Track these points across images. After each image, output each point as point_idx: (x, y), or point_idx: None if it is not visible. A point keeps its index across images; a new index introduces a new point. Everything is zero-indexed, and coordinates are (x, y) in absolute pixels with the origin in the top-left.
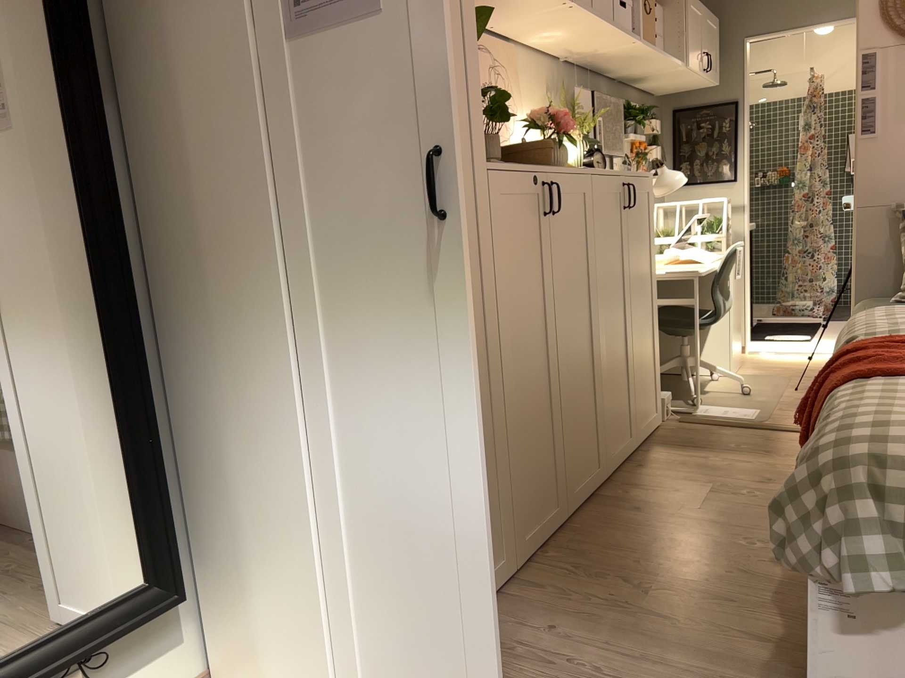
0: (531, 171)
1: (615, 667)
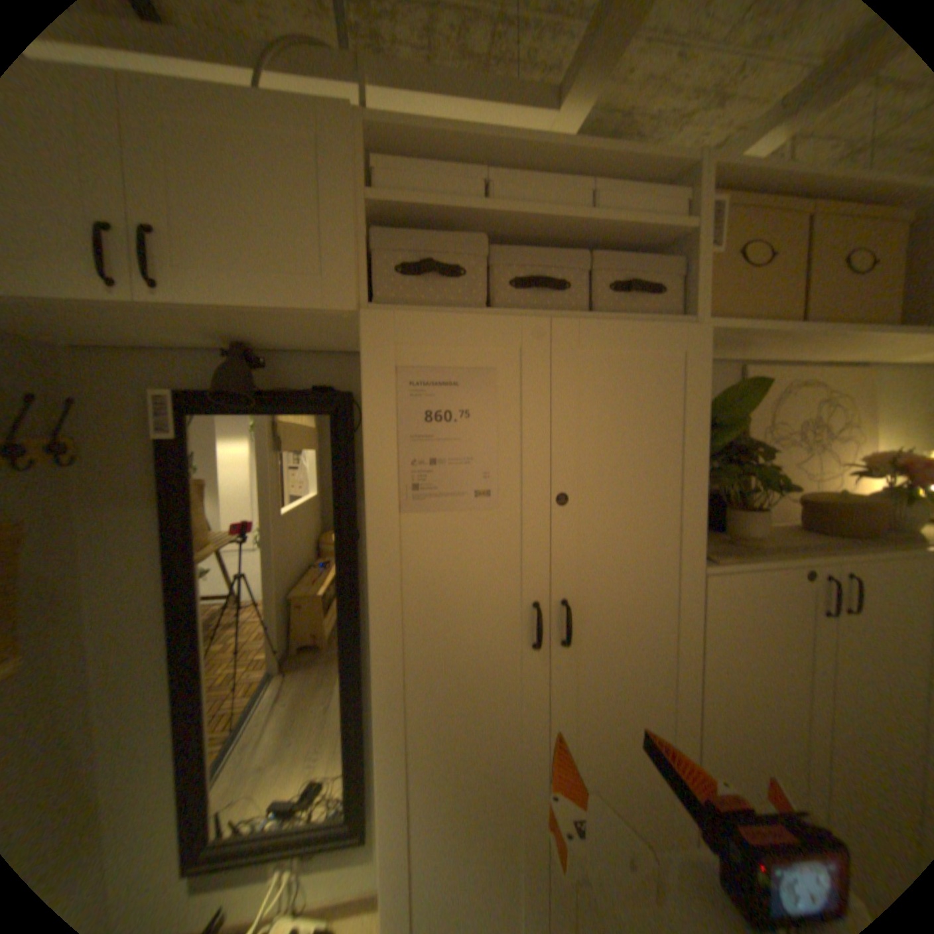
0: (809, 570)
1: None
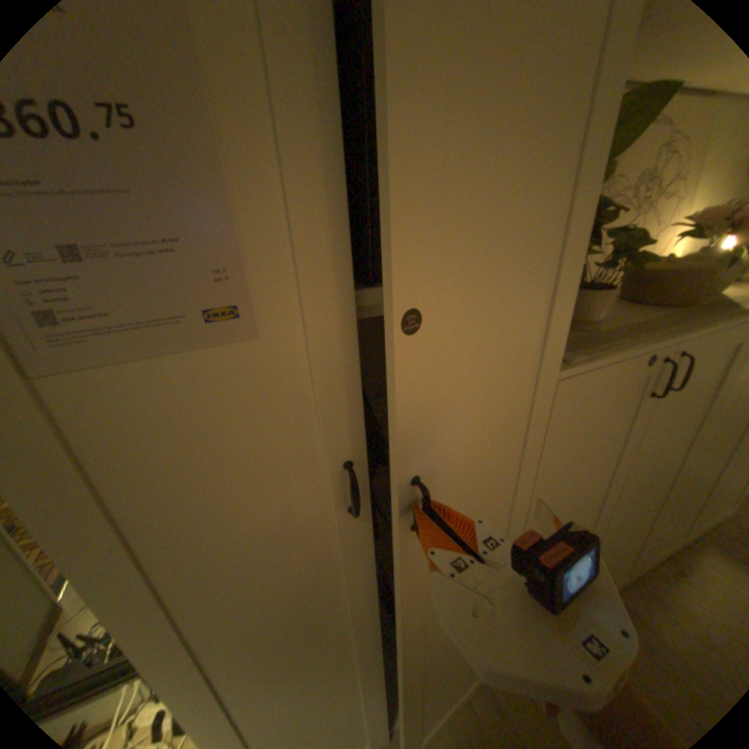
0: (653, 354)
1: None
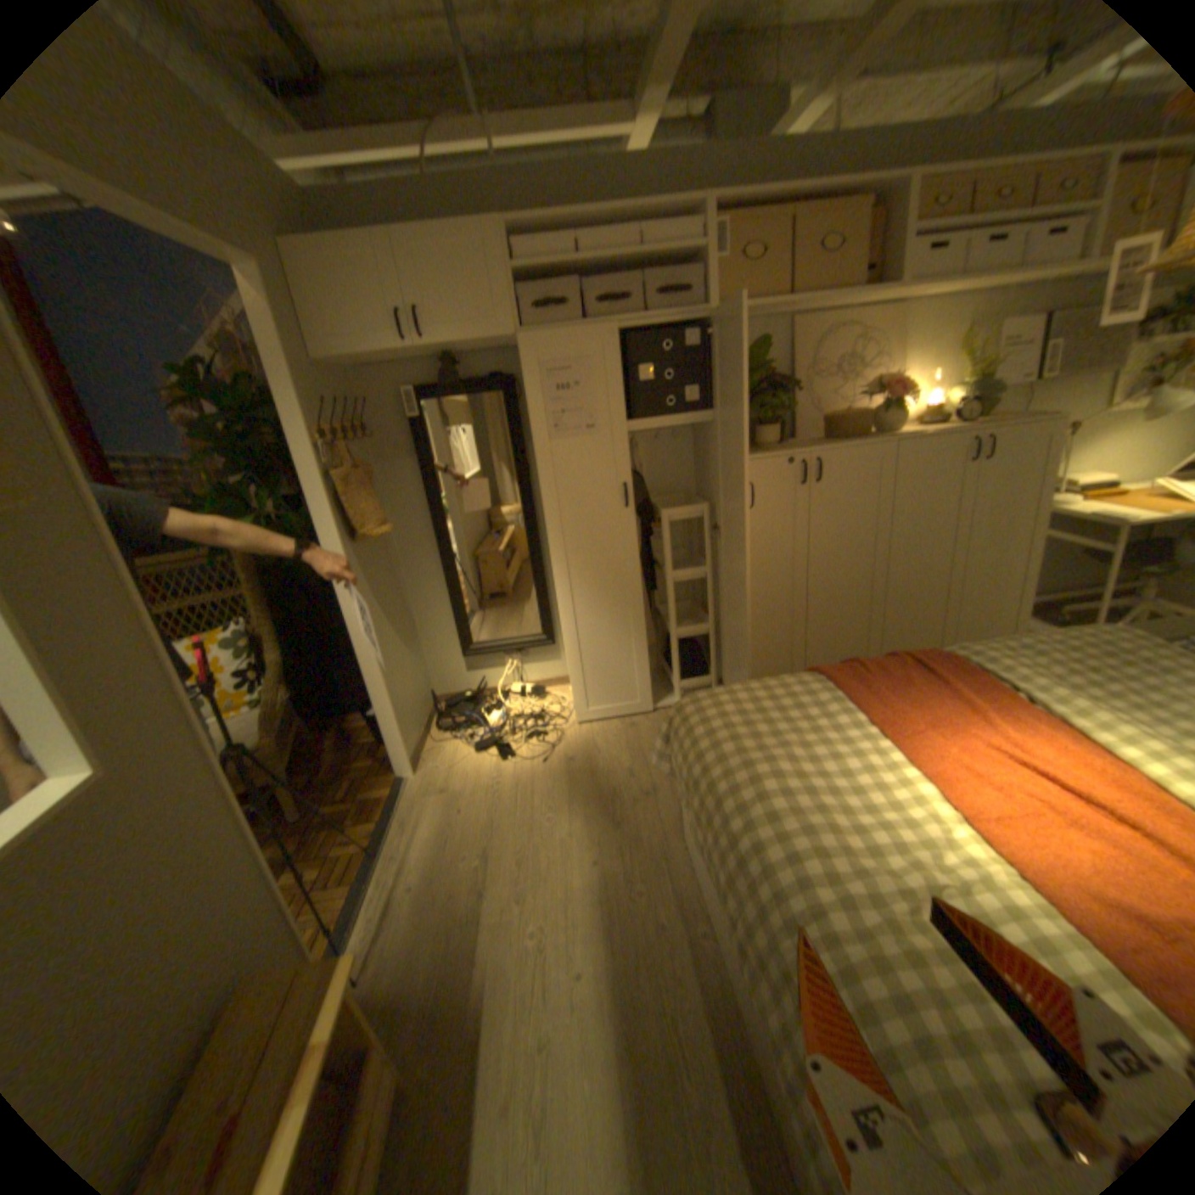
0: (789, 458)
1: None
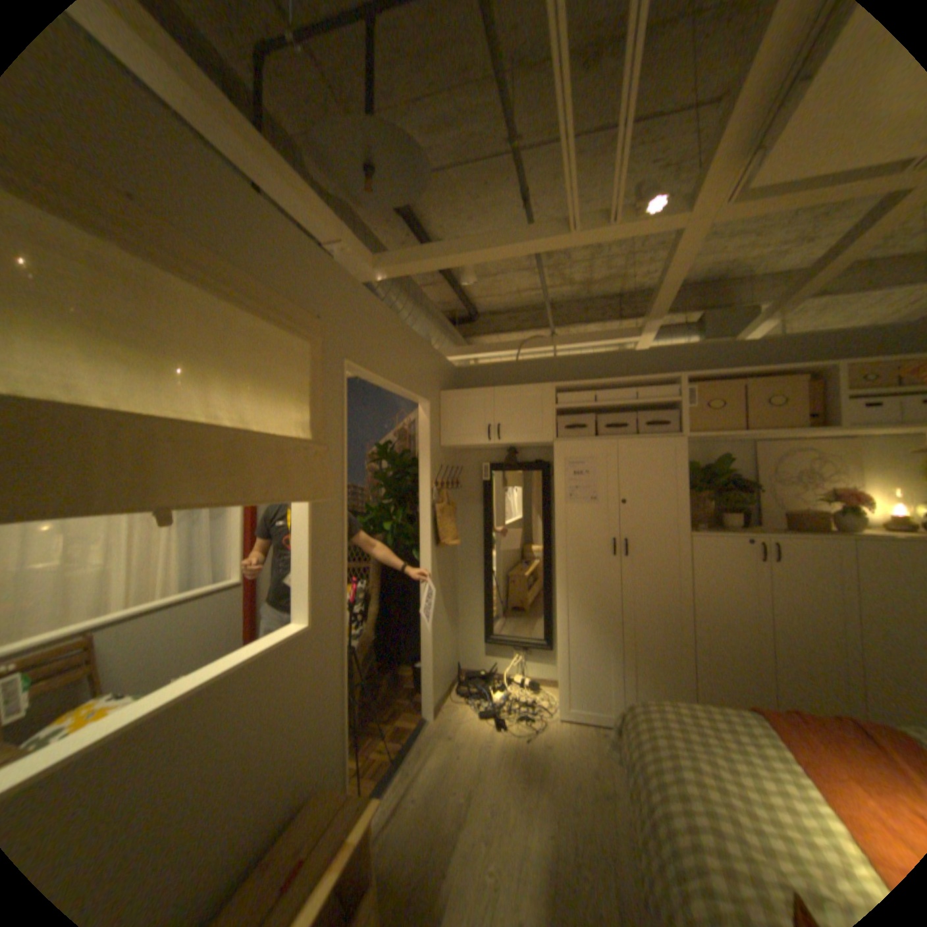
0: (749, 540)
1: None
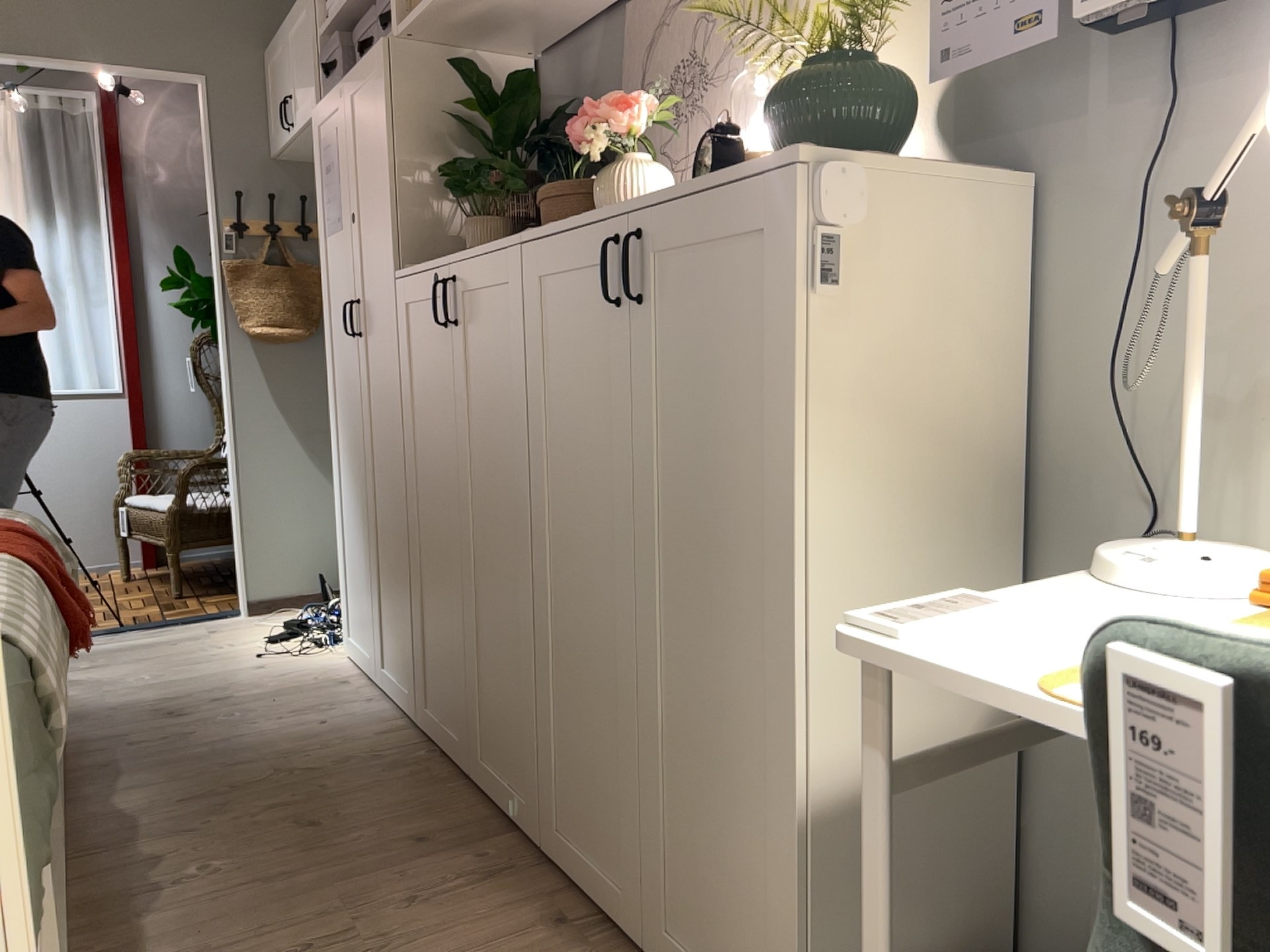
0: (433, 272)
1: (242, 734)
